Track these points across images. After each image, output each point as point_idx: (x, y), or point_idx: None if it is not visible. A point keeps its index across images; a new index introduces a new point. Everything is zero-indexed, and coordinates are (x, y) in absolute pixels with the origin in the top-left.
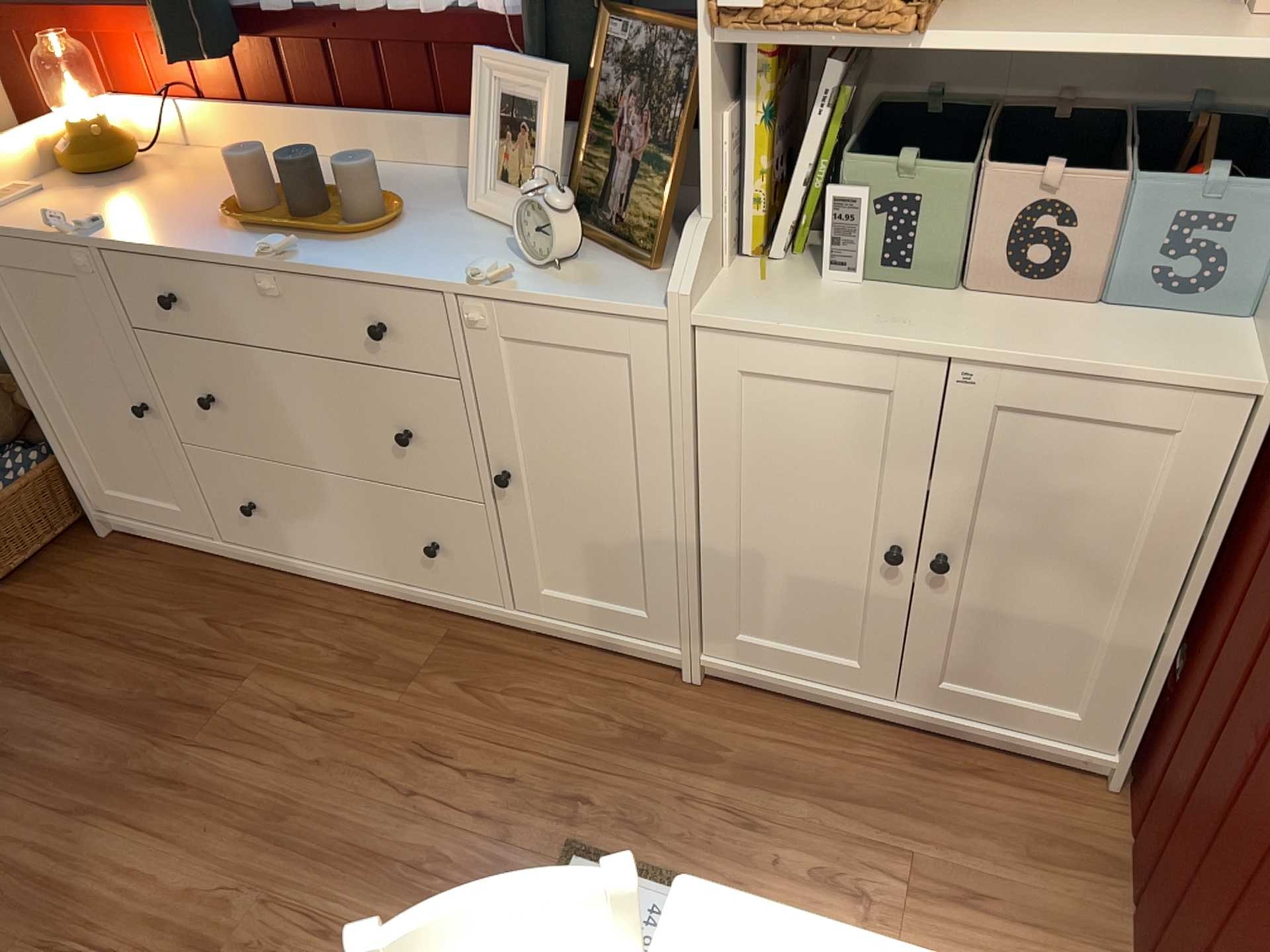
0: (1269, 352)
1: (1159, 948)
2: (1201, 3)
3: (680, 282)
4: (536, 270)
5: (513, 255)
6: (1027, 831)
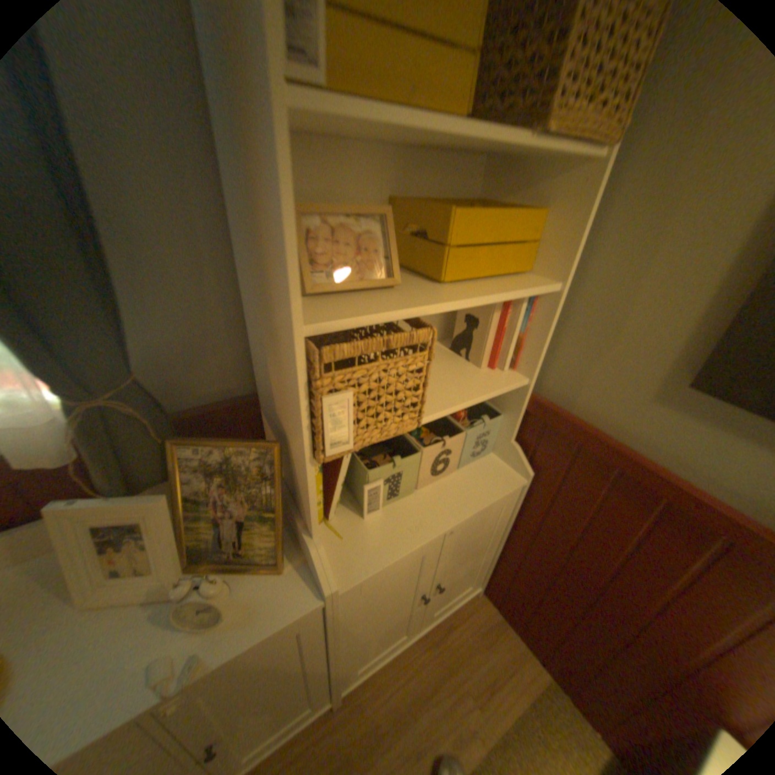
0: (515, 470)
1: (549, 656)
2: (454, 364)
3: (326, 588)
4: (209, 639)
5: (170, 634)
6: (479, 641)
